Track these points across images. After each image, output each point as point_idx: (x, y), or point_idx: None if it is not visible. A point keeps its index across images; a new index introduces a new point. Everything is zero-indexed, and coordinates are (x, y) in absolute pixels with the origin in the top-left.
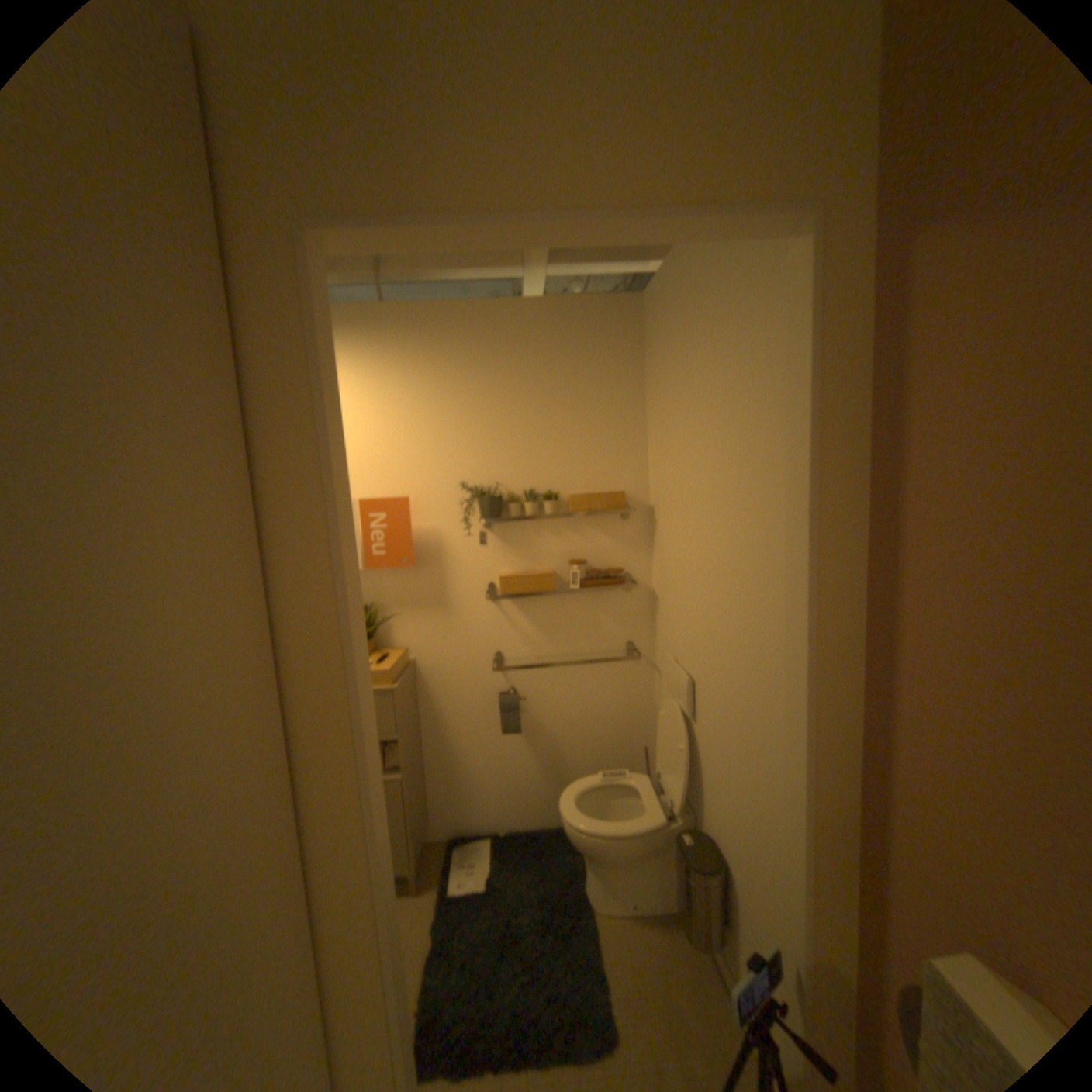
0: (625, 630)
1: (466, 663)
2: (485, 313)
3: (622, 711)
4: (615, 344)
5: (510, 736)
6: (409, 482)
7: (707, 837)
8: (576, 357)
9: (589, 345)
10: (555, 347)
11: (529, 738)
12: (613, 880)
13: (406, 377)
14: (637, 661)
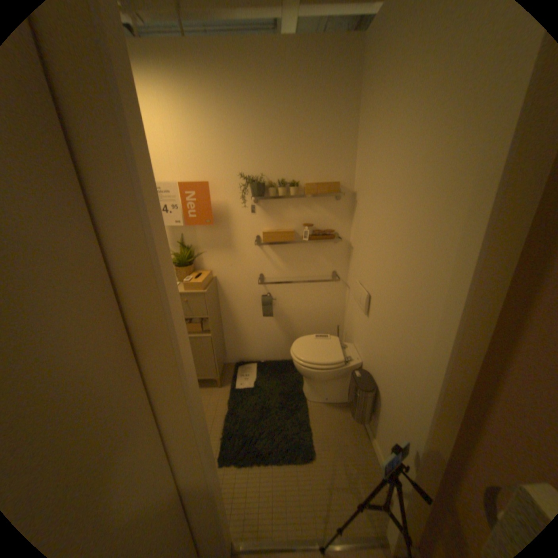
0: (332, 265)
1: (244, 279)
2: (254, 48)
3: (326, 307)
4: (342, 75)
5: (267, 317)
6: (208, 172)
7: (368, 373)
8: (315, 85)
9: (324, 76)
10: (301, 76)
11: (277, 318)
12: (317, 387)
13: (203, 99)
14: (337, 281)
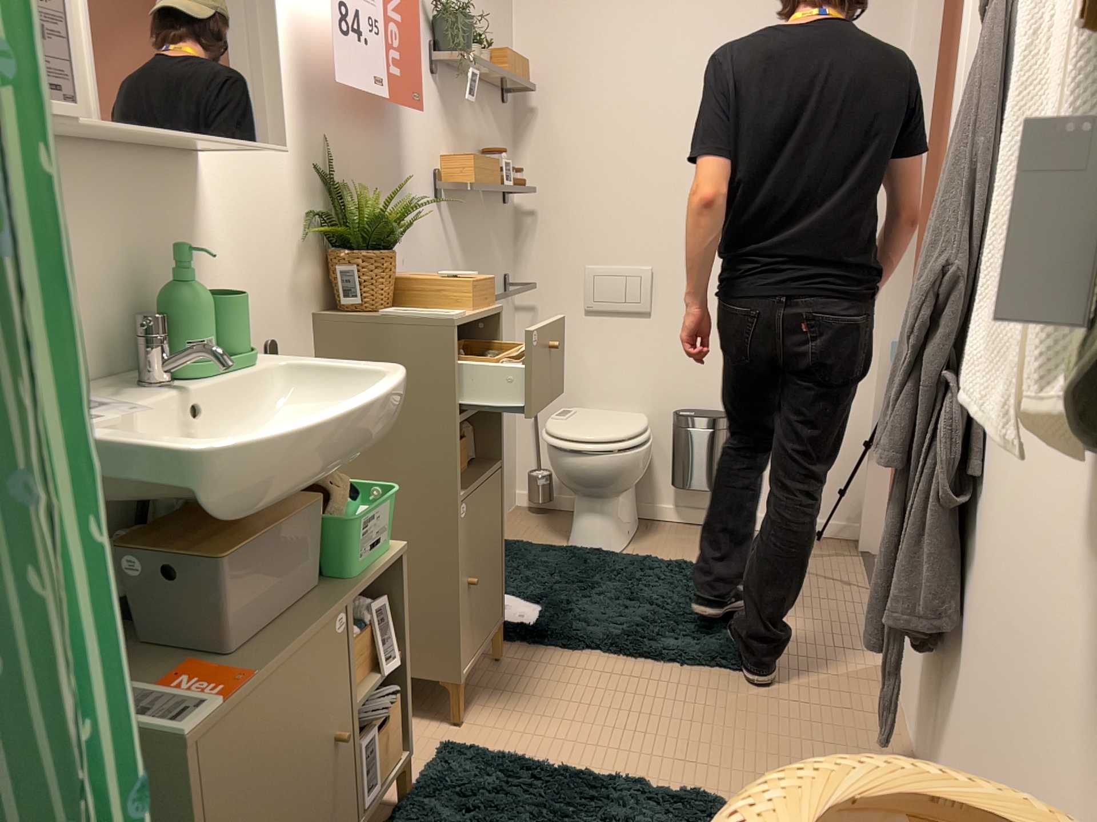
0: (505, 264)
1: None
2: None
3: None
4: None
5: None
6: None
7: (687, 412)
8: None
9: None
10: None
11: None
12: (619, 511)
13: None
14: (510, 305)
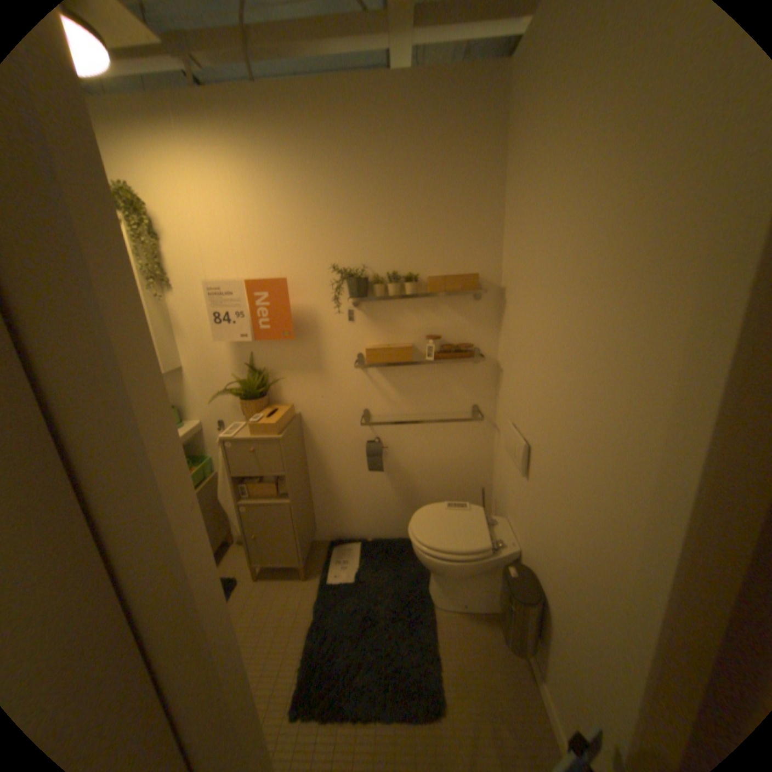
0: (471, 395)
1: (340, 417)
2: (350, 91)
3: (465, 458)
4: (477, 121)
5: (375, 473)
6: (287, 265)
7: (529, 570)
8: (438, 137)
9: (452, 123)
10: (418, 126)
11: (390, 475)
12: (450, 586)
13: (279, 163)
14: (480, 420)
